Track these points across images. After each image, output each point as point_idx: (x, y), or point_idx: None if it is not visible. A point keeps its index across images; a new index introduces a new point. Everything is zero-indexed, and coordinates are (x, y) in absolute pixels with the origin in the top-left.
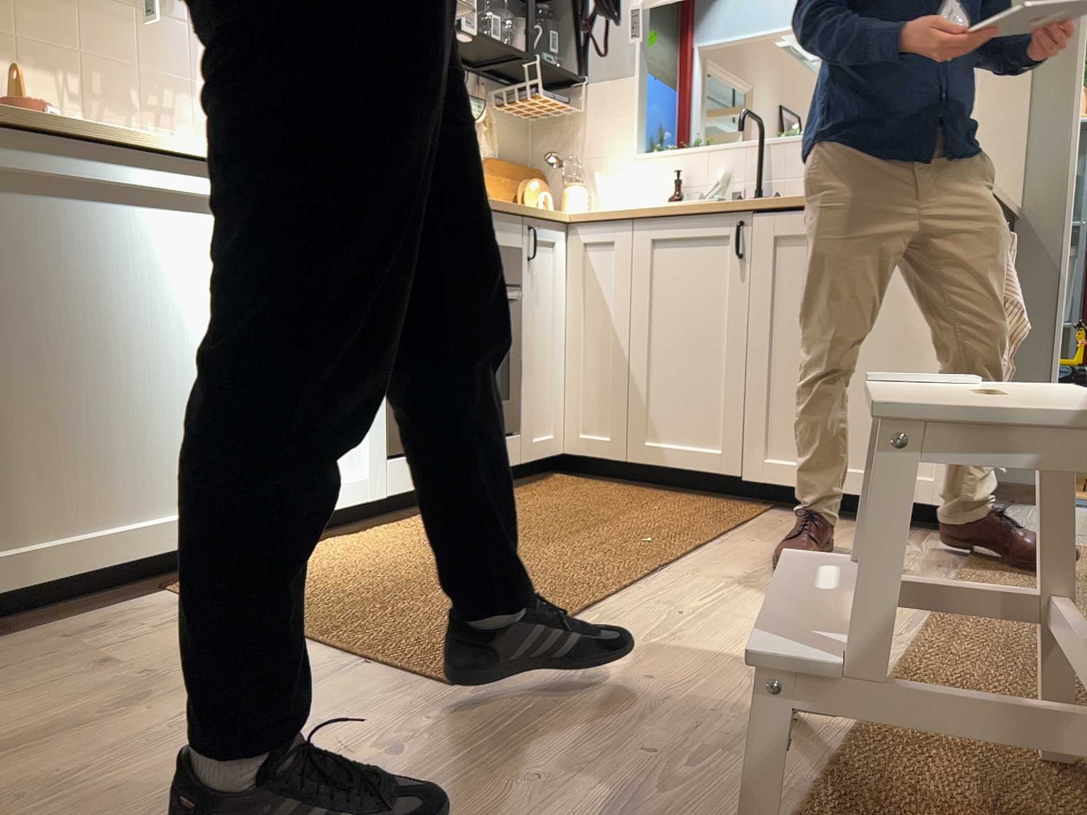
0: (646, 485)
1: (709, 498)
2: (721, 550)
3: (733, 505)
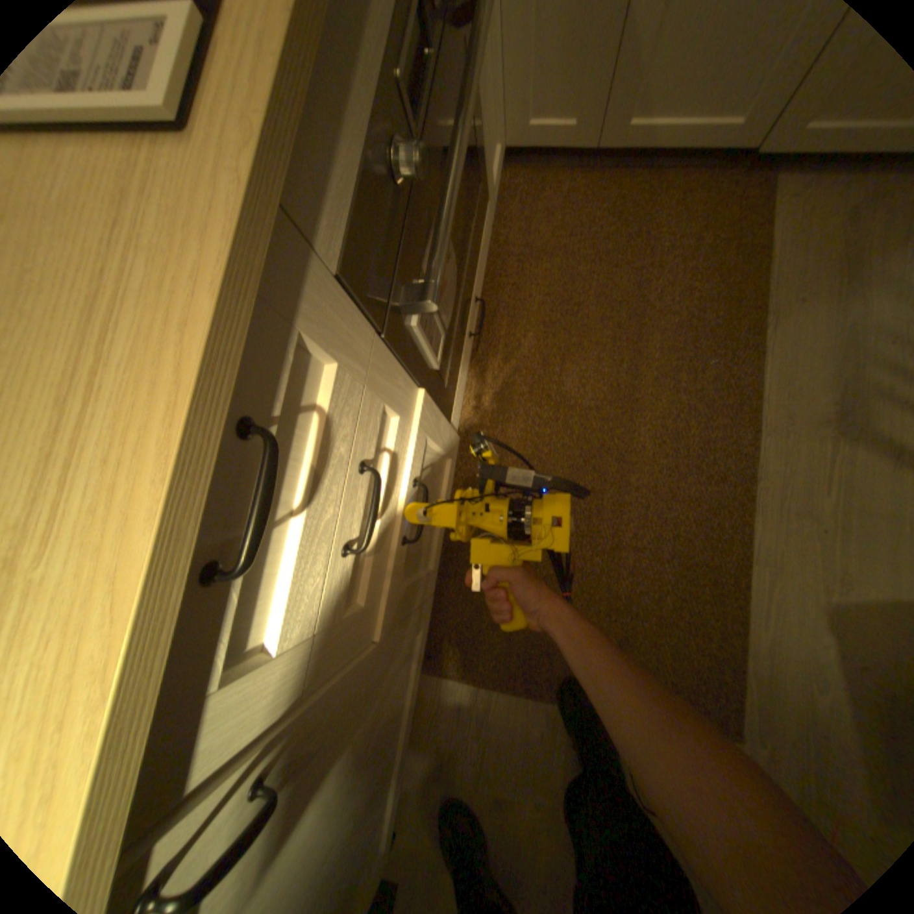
0: (602, 157)
1: (690, 171)
2: (788, 355)
3: (725, 183)
